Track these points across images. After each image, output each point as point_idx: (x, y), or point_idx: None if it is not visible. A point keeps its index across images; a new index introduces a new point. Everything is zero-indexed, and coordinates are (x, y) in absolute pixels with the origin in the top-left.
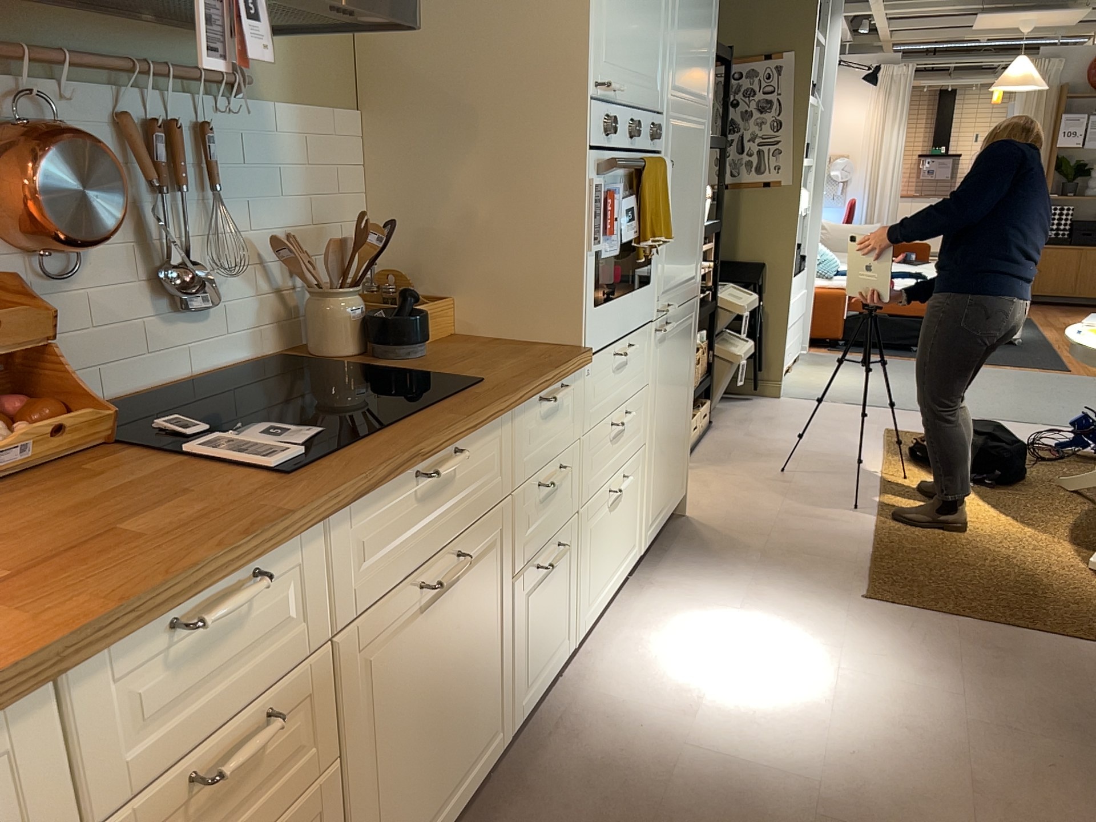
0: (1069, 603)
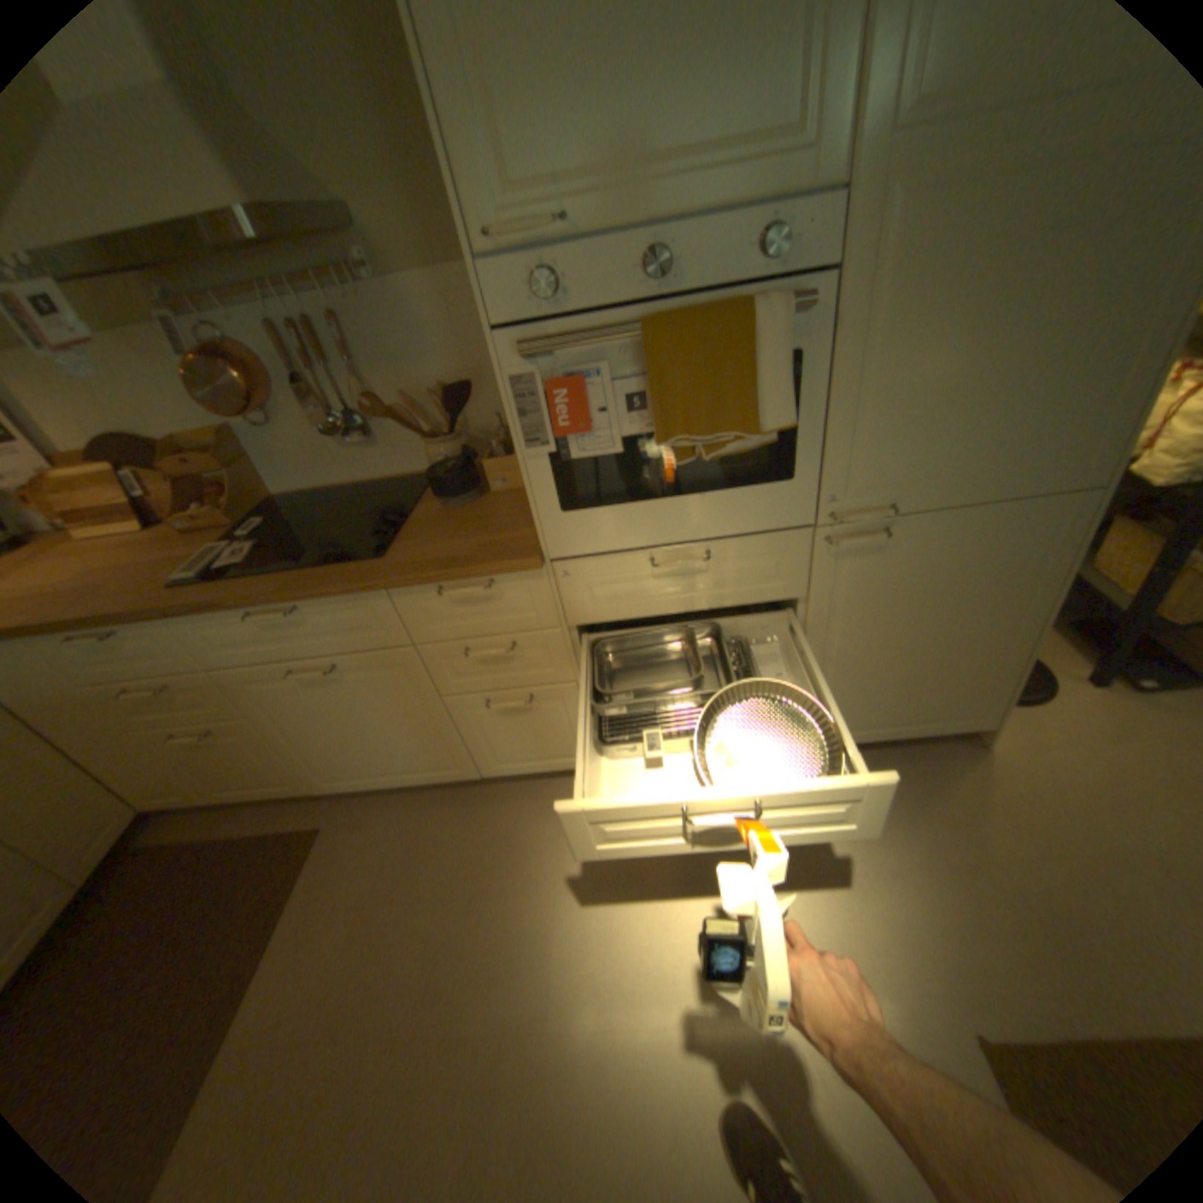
0: None
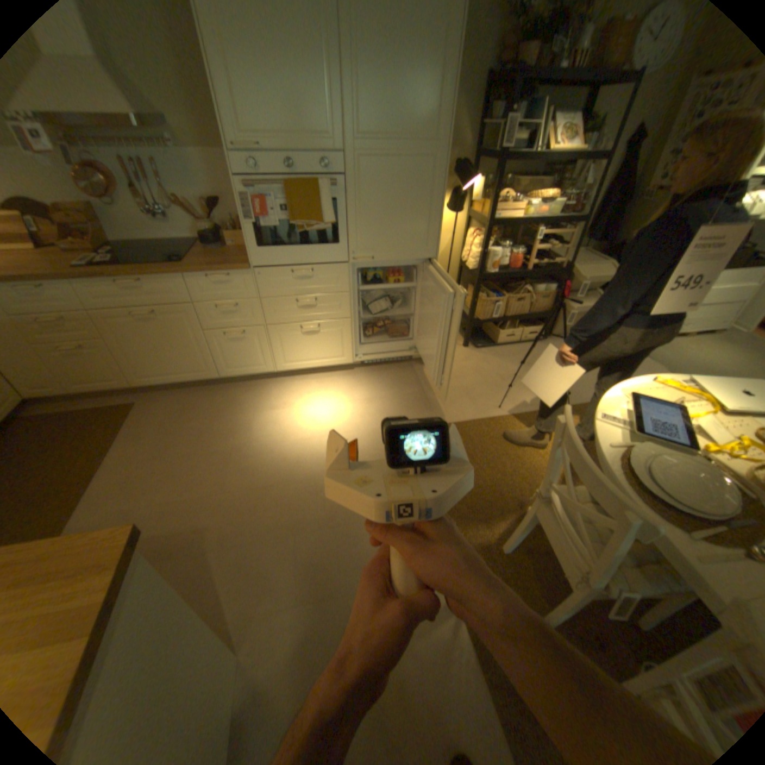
0: (468, 507)
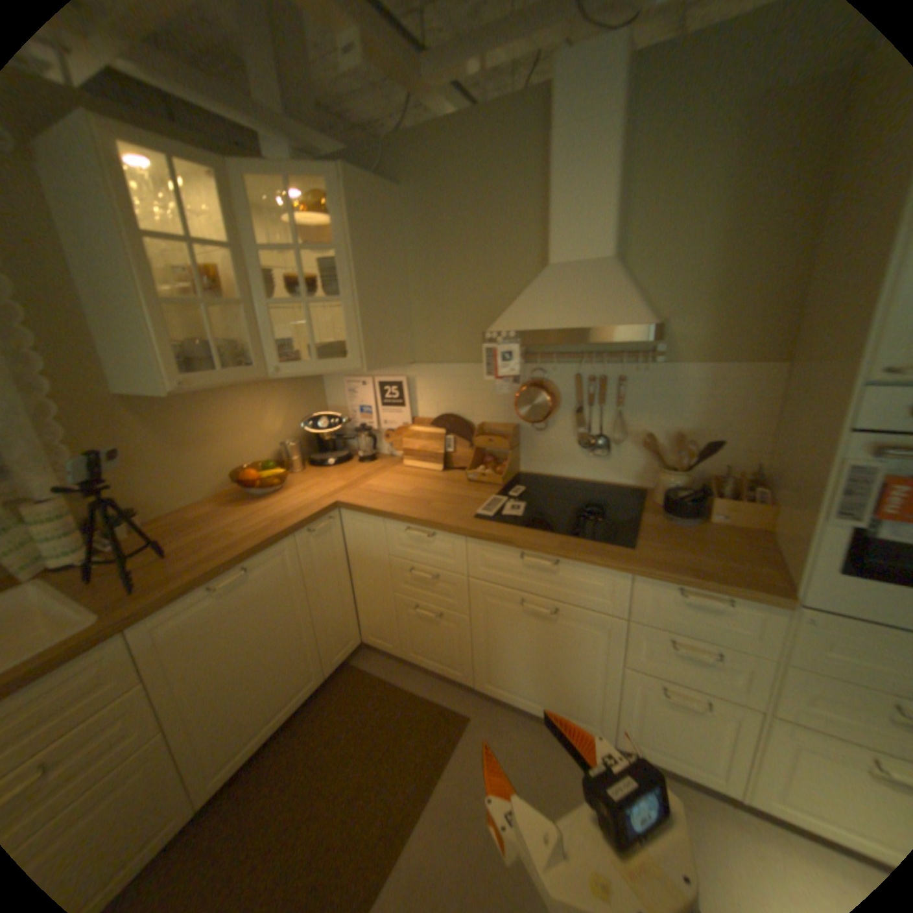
0: None
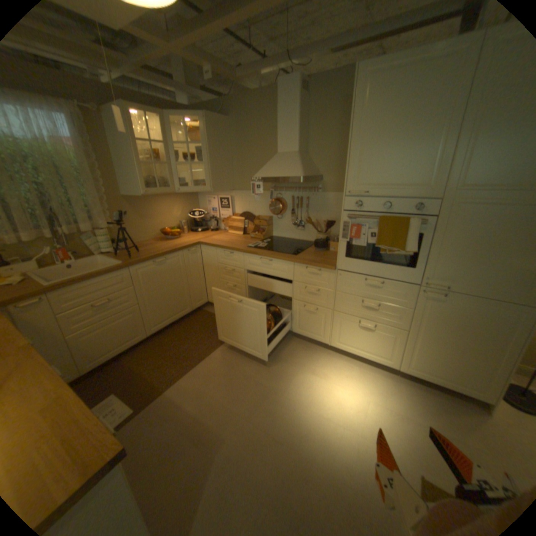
0: None
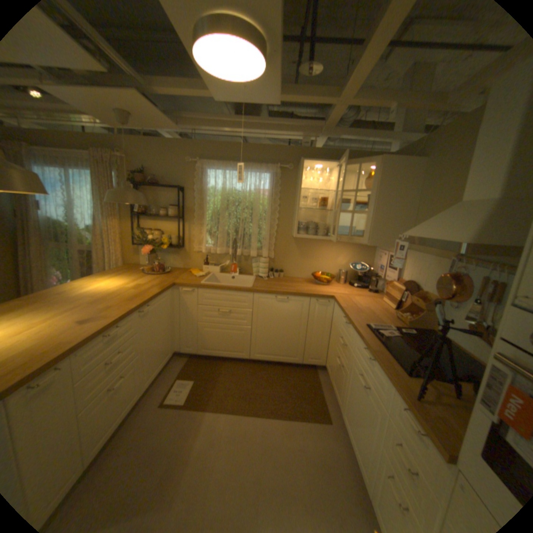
0: None
